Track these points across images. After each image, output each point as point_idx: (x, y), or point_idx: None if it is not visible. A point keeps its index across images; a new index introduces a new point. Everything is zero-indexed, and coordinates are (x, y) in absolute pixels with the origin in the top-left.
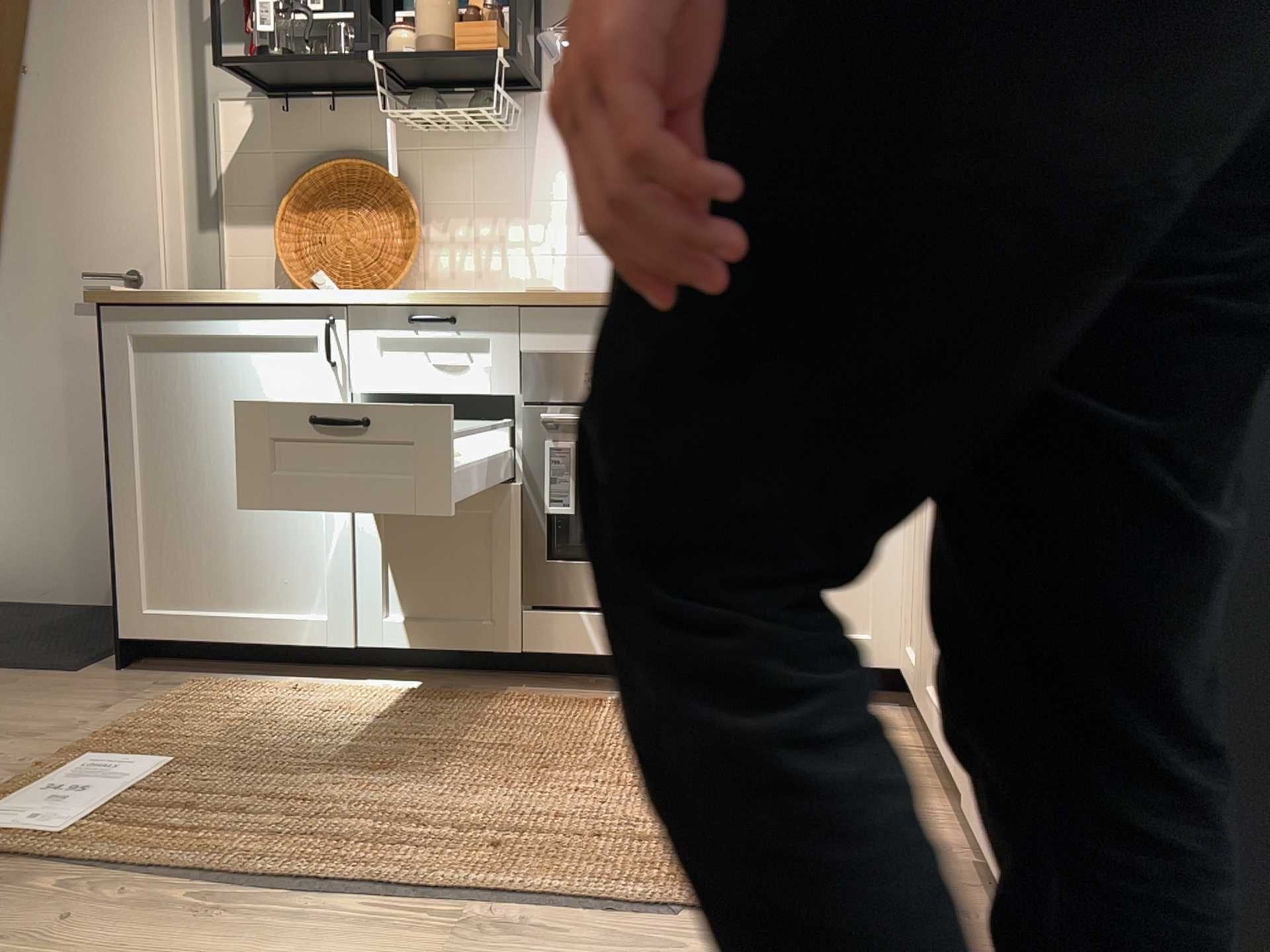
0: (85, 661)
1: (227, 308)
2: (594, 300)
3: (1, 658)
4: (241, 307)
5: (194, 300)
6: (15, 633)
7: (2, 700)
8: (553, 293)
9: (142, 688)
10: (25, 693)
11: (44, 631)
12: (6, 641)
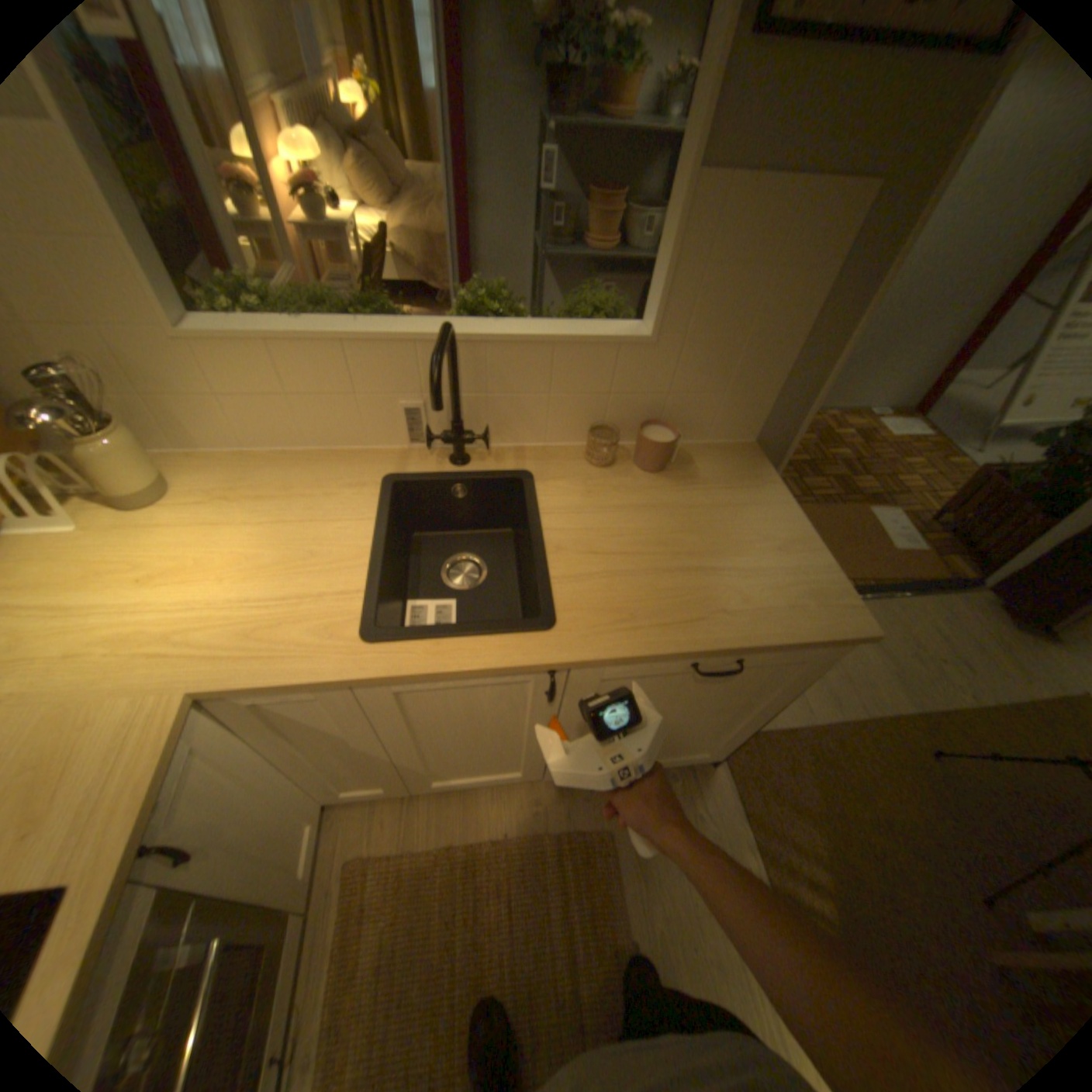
0: None
1: None
2: None
3: None
4: None
5: None
6: None
7: None
8: None
9: None
10: None
11: None
12: None
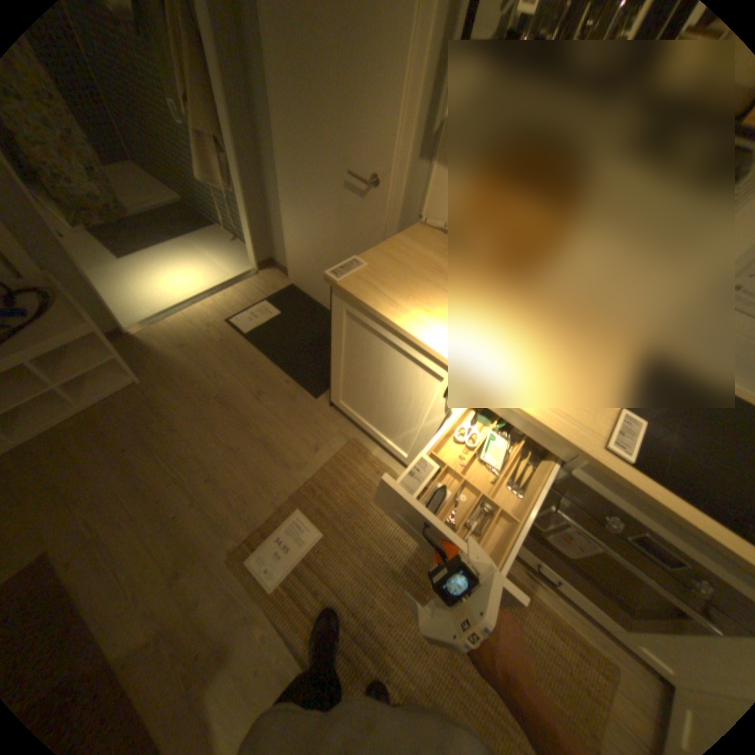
0: (322, 387)
1: (399, 331)
2: (661, 507)
3: (296, 368)
4: (407, 334)
5: (381, 317)
6: (306, 339)
7: (287, 415)
8: (630, 475)
9: (334, 431)
10: (296, 412)
11: (316, 342)
12: (302, 347)
